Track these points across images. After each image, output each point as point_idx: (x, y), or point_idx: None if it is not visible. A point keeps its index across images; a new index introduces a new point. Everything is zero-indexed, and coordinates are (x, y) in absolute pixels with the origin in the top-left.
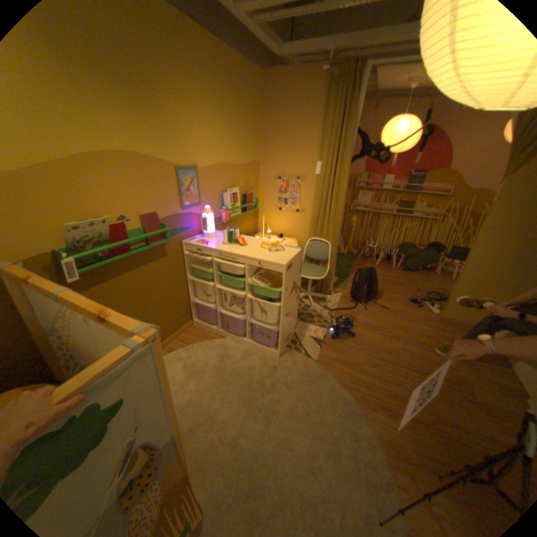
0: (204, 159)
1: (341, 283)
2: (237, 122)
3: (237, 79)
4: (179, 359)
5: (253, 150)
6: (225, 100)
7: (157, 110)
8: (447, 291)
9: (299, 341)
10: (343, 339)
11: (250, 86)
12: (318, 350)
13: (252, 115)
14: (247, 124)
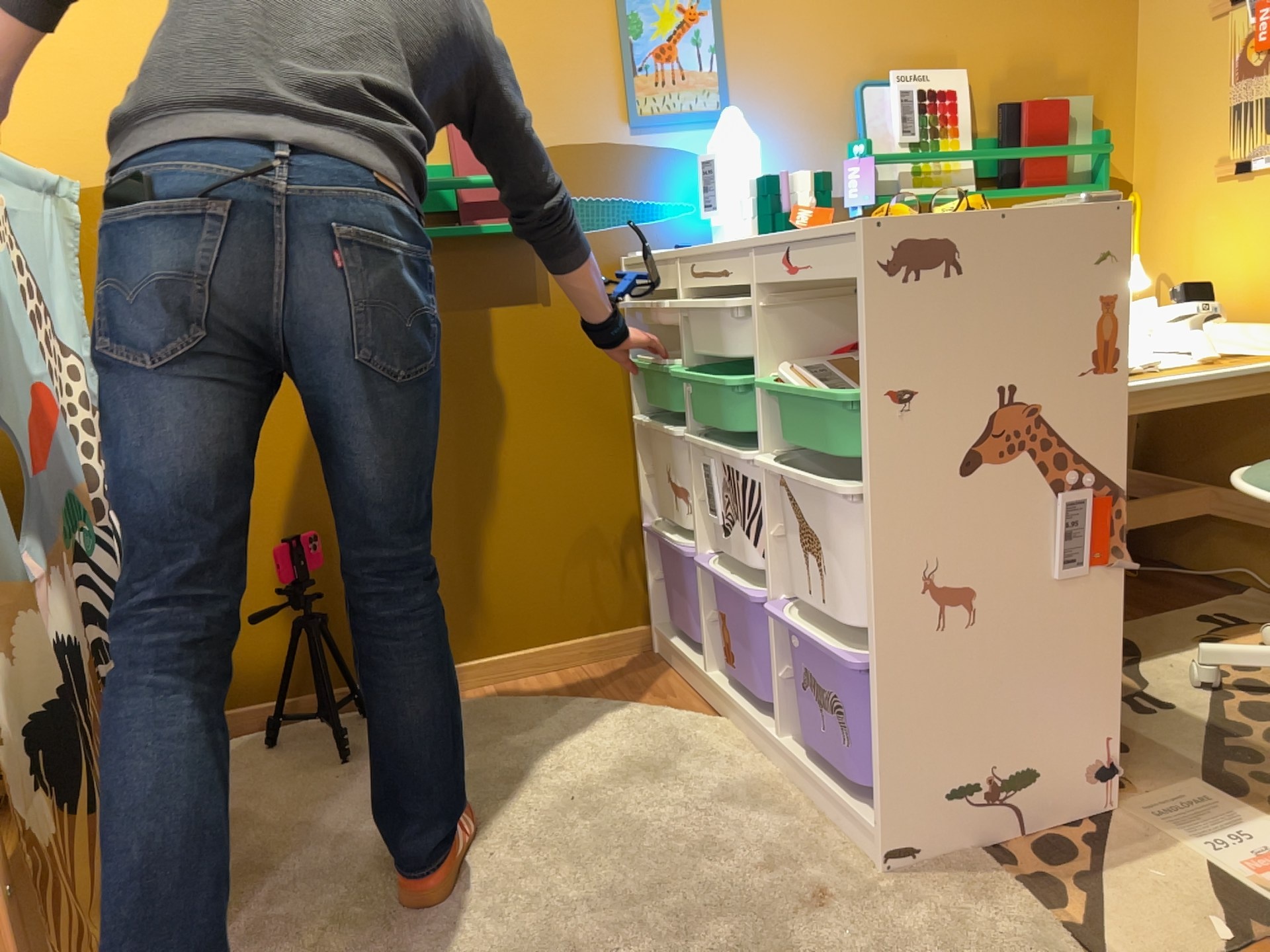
0: None
1: None
2: None
3: None
4: (499, 717)
5: None
6: None
7: None
8: None
9: (1098, 863)
10: None
11: None
12: None
13: None
14: None
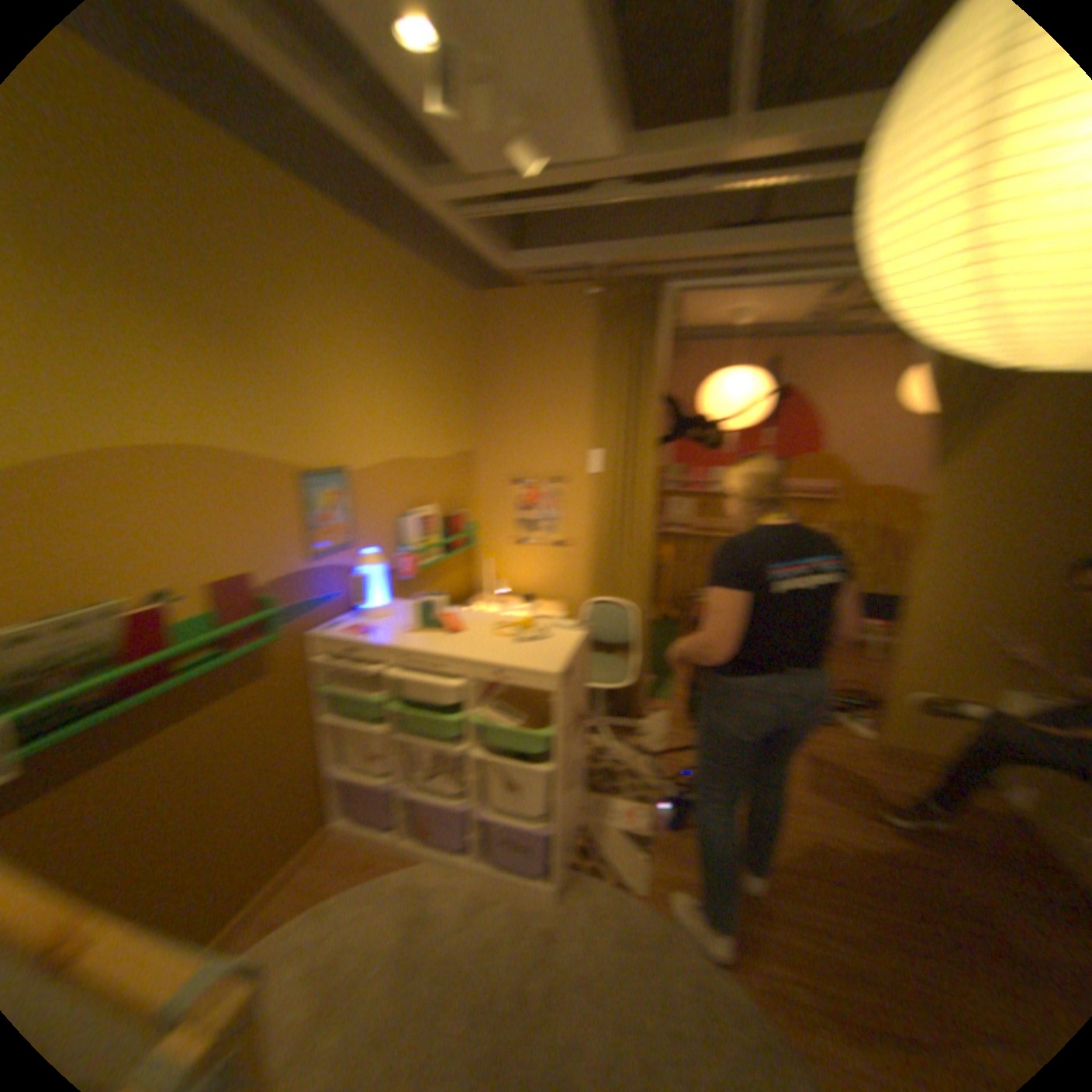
0: (368, 451)
1: (665, 688)
2: (435, 380)
3: (433, 307)
4: (298, 947)
5: (467, 431)
6: (412, 342)
7: (272, 360)
8: (873, 685)
9: (600, 847)
10: (698, 828)
11: (458, 319)
12: (647, 867)
13: (463, 368)
14: (455, 385)
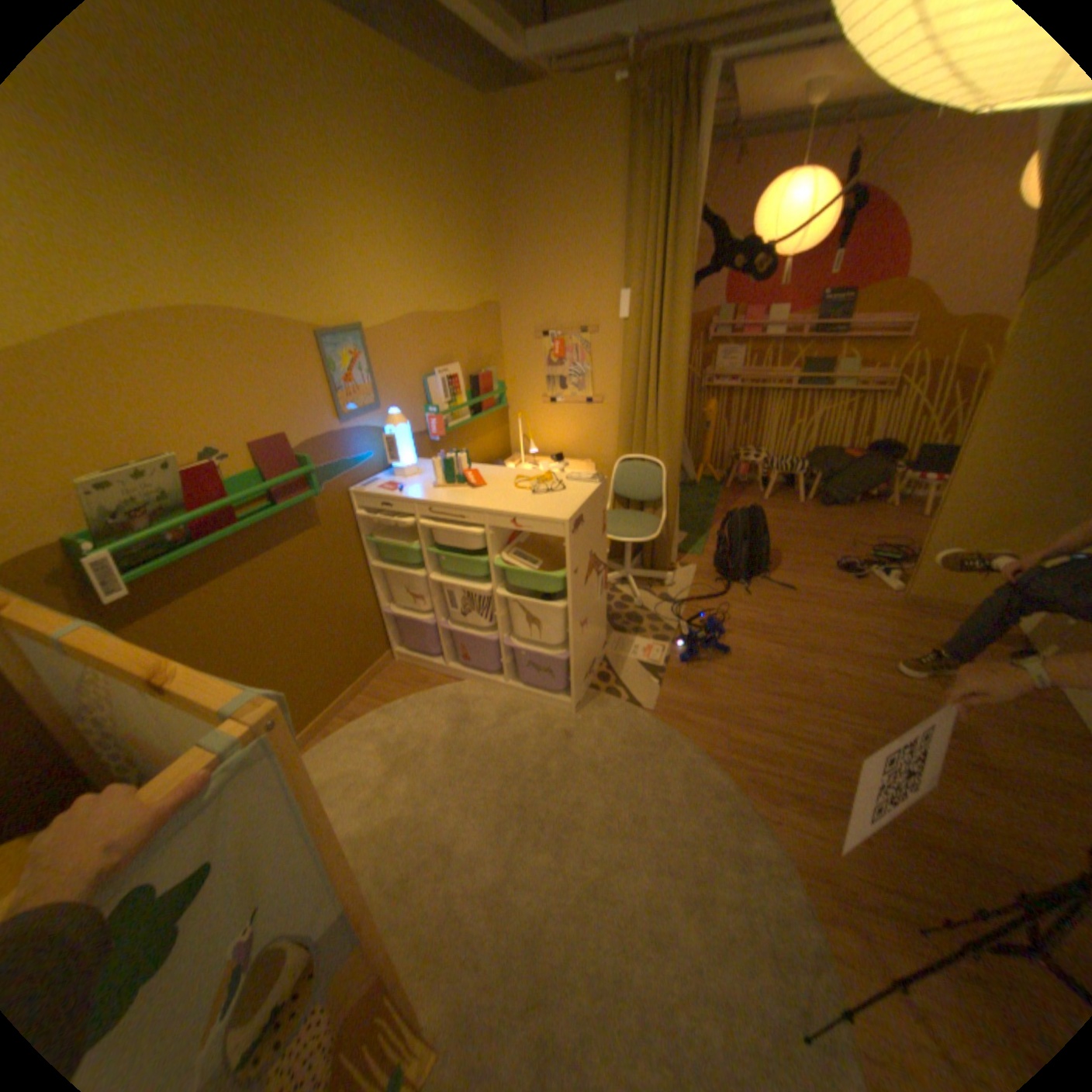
0: (375, 307)
1: (693, 544)
2: (439, 219)
3: (428, 123)
4: (368, 733)
5: (482, 279)
6: (407, 172)
7: (255, 207)
8: (915, 539)
9: (615, 673)
10: (706, 661)
11: (460, 137)
12: (654, 688)
13: (471, 202)
14: (463, 223)
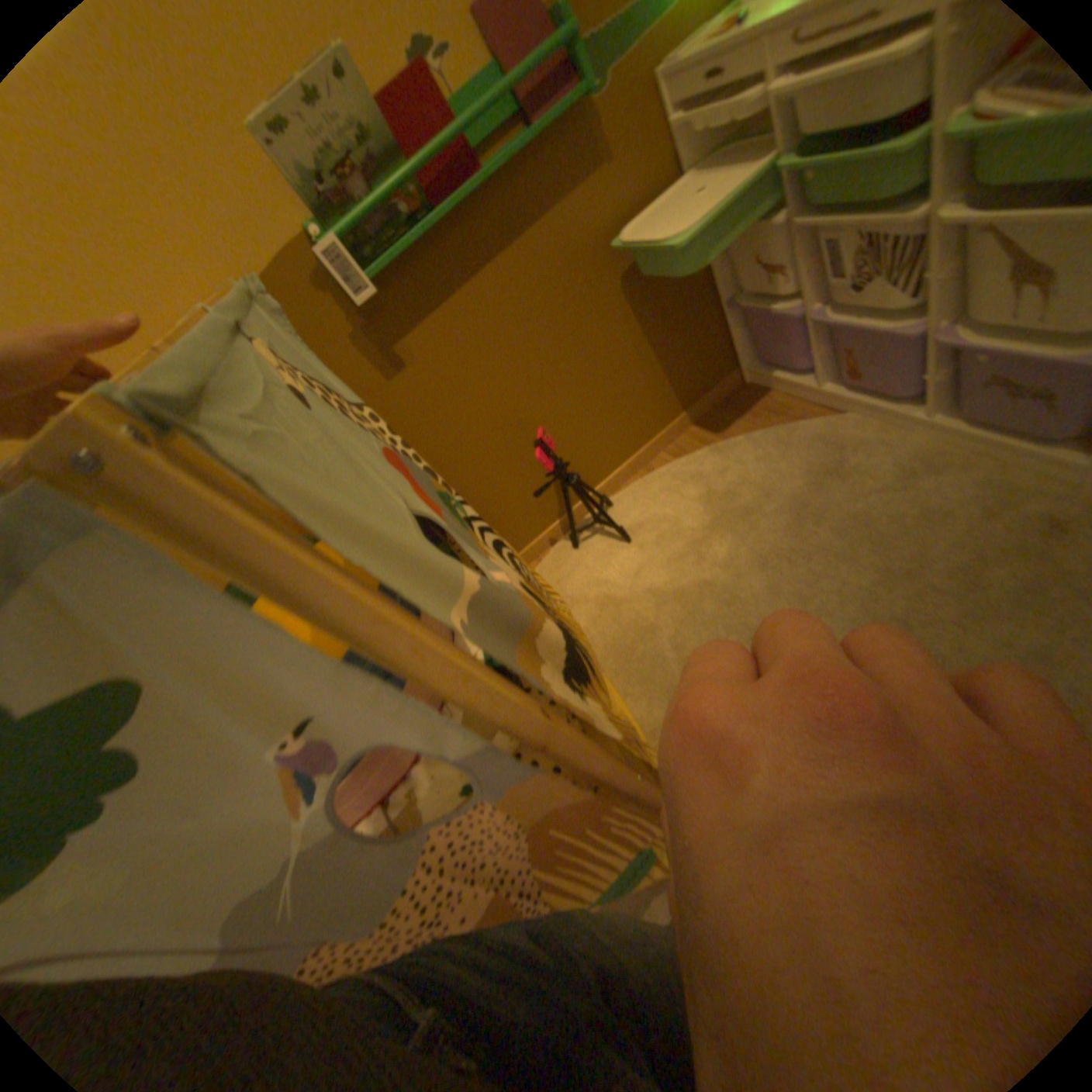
0: None
1: None
2: None
3: None
4: (695, 474)
5: None
6: None
7: None
8: None
9: None
10: None
11: None
12: None
13: None
14: None
